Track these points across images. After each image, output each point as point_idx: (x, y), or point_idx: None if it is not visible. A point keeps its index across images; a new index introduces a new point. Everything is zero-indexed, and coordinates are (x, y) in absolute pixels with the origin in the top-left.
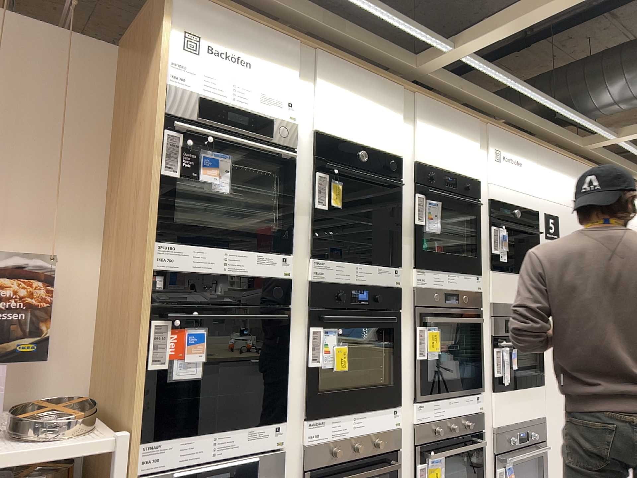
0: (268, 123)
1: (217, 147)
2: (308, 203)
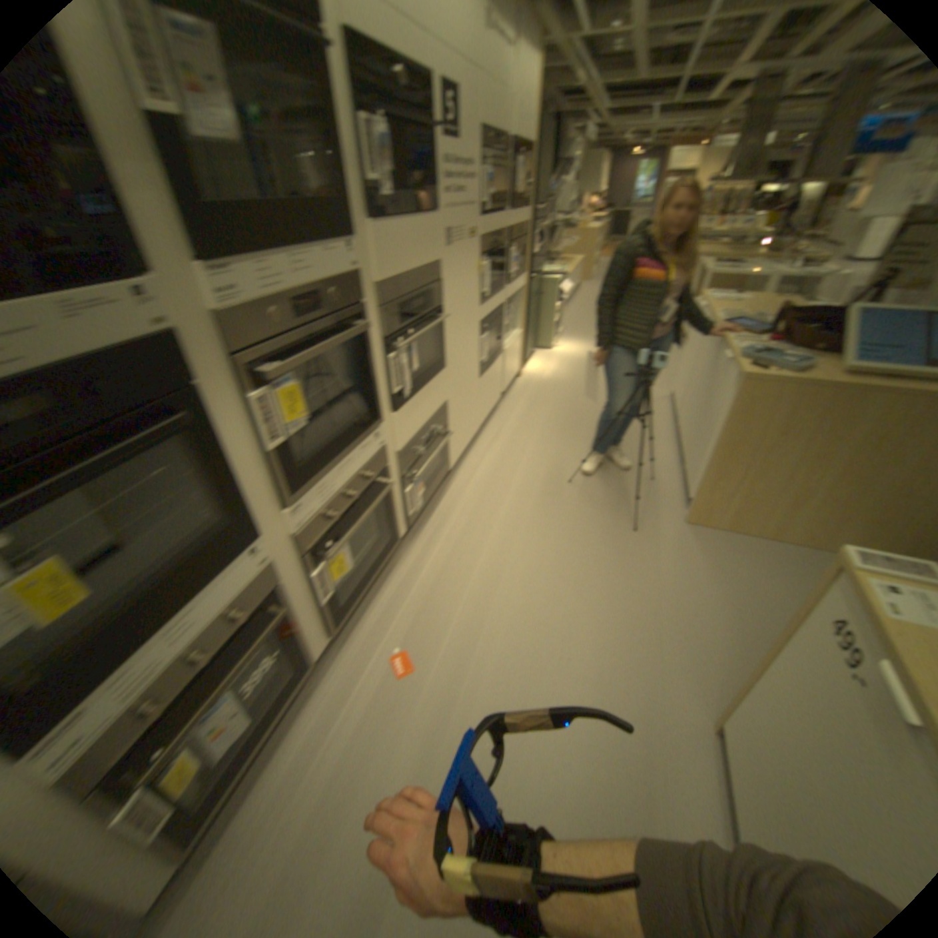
0: None
1: None
2: None
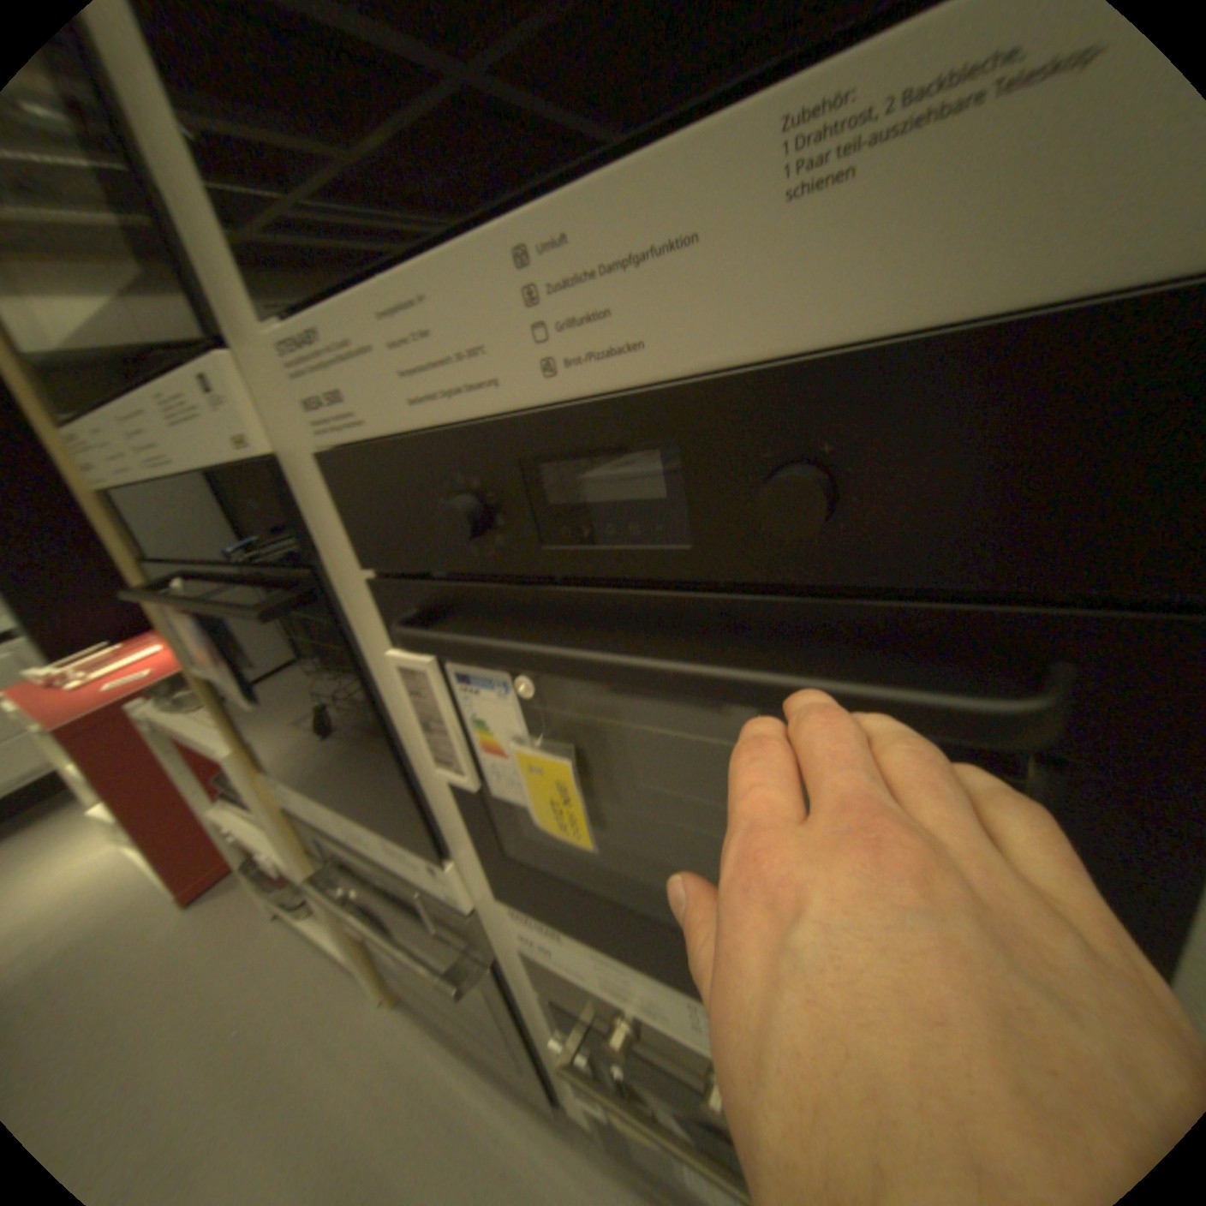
0: None
1: None
2: None
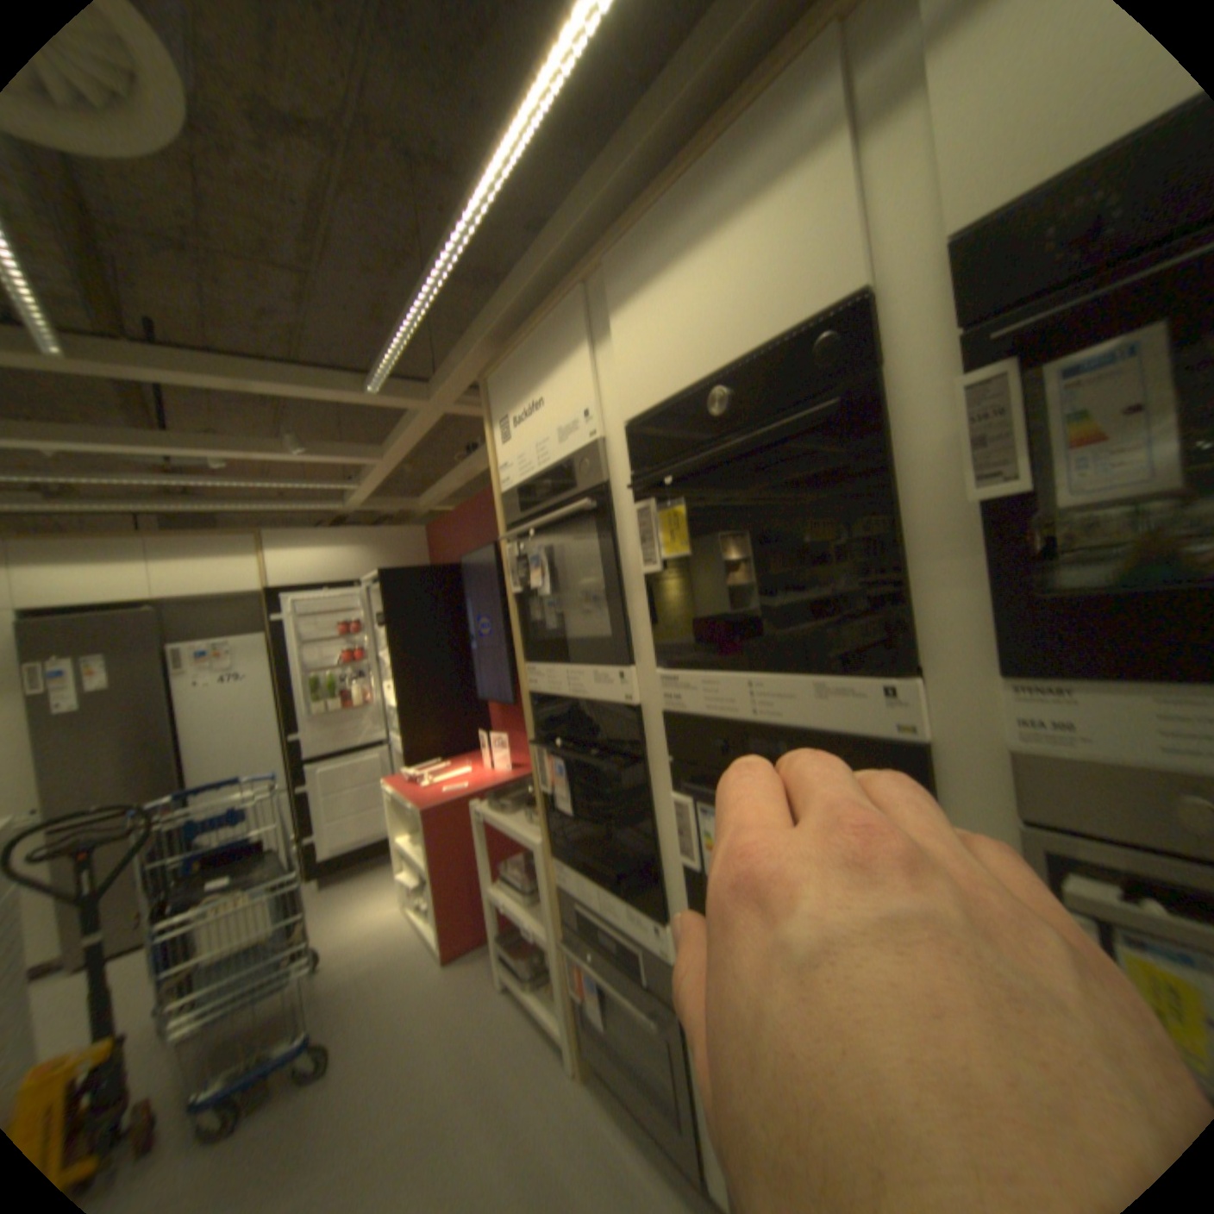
0: (563, 459)
1: (534, 532)
2: (643, 560)
